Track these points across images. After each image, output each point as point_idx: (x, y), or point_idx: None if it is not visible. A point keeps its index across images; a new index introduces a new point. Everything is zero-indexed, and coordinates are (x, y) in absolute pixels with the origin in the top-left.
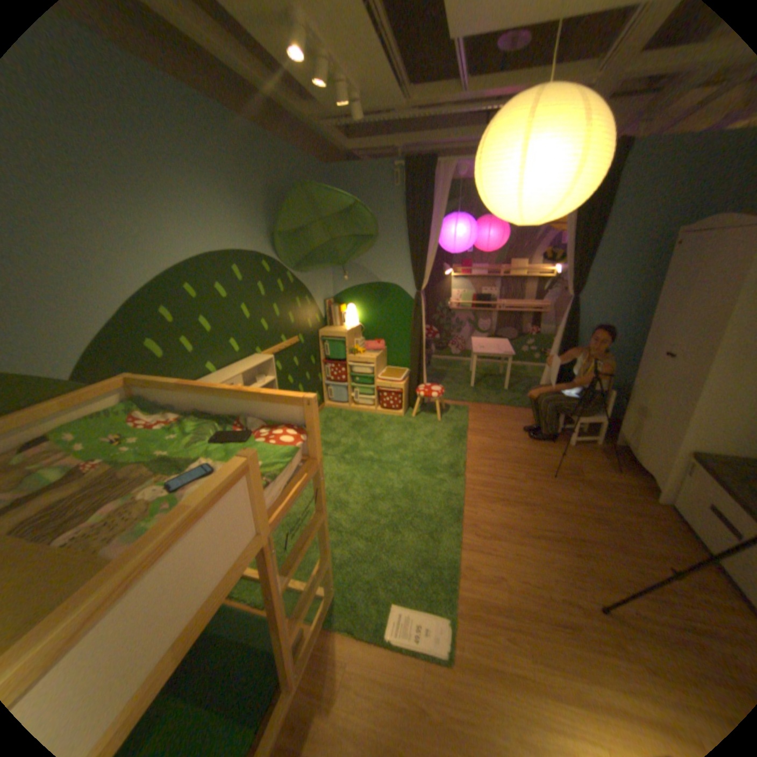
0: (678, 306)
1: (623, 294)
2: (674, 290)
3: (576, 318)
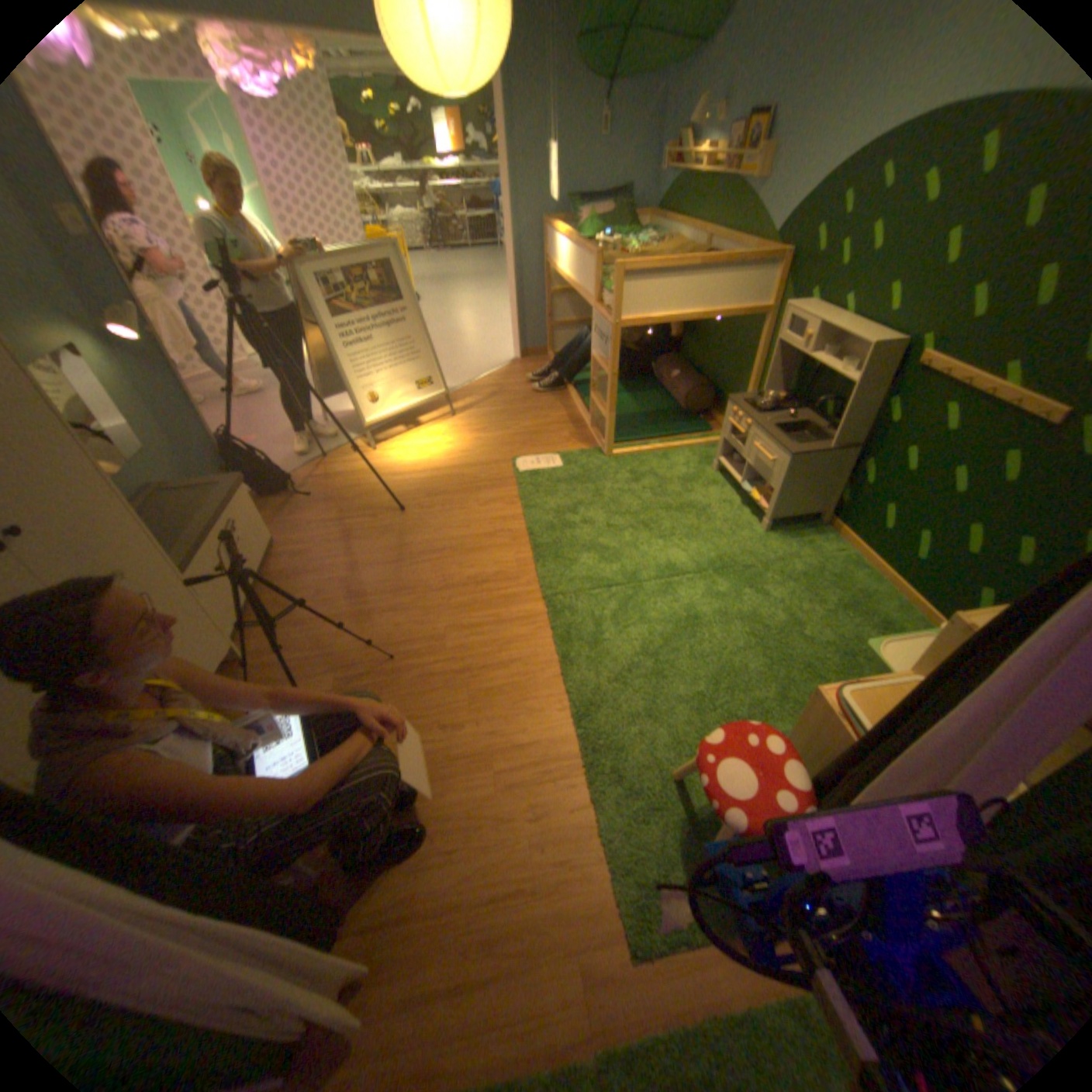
0: None
1: None
2: None
3: None
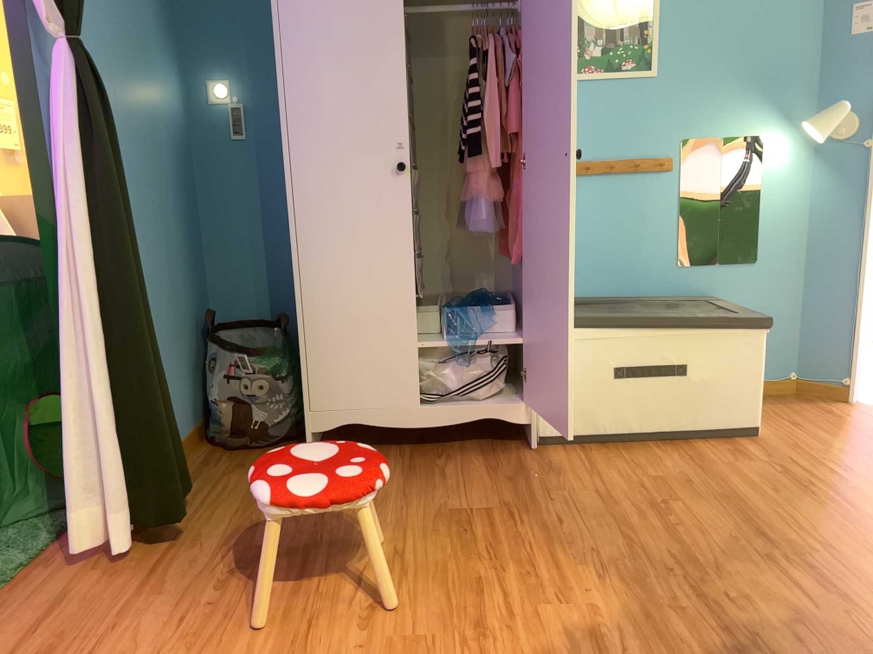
0: (366, 56)
1: (113, 63)
2: (329, 23)
3: (107, 120)
